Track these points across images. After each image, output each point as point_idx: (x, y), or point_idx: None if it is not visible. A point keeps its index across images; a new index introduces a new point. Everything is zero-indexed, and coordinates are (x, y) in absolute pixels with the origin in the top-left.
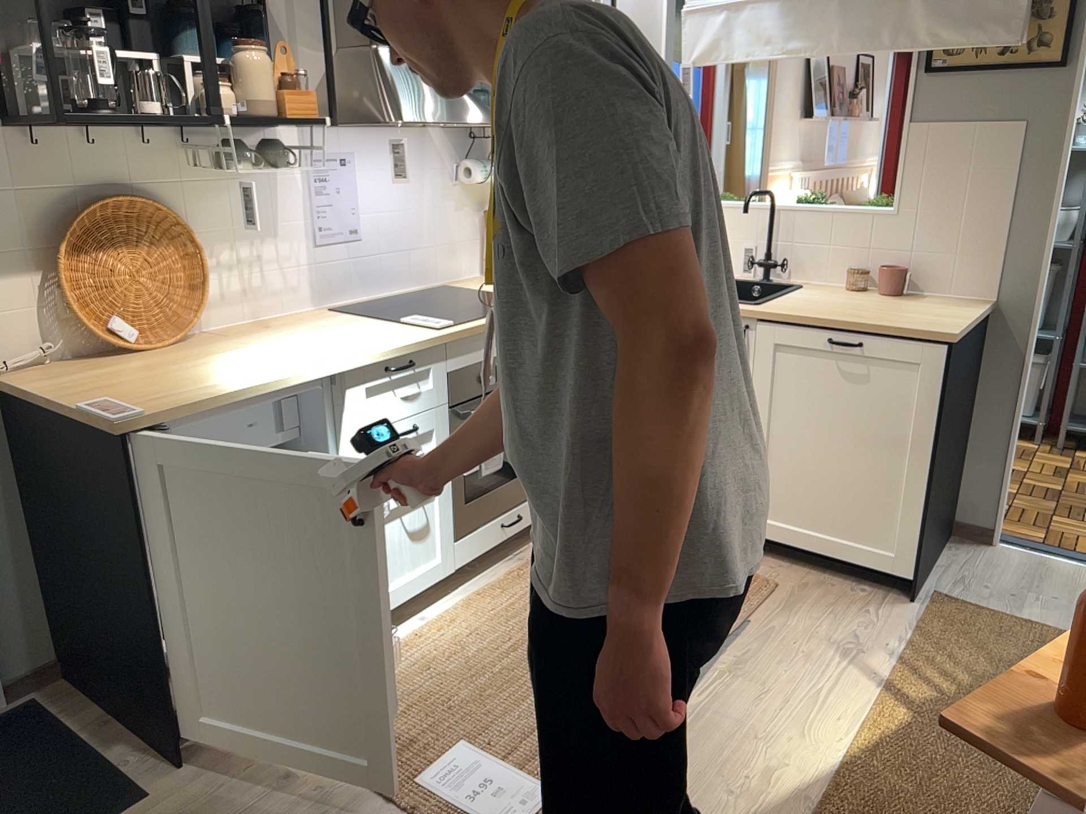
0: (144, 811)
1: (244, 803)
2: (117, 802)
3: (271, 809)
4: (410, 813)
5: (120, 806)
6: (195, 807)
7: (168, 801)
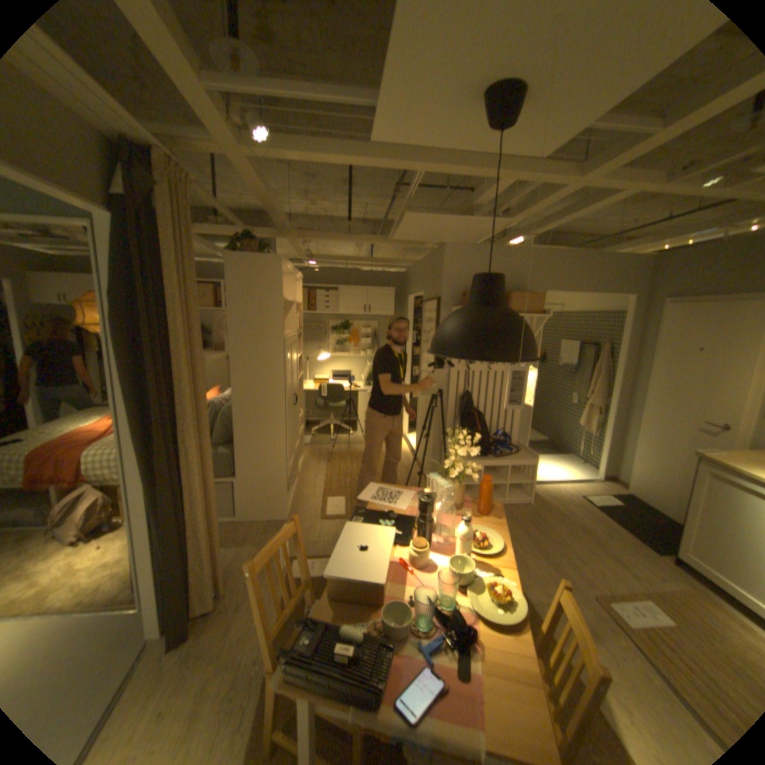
0: (654, 554)
1: (652, 569)
2: (659, 551)
3: (647, 573)
4: (634, 594)
5: (656, 551)
6: (653, 562)
7: (657, 558)
